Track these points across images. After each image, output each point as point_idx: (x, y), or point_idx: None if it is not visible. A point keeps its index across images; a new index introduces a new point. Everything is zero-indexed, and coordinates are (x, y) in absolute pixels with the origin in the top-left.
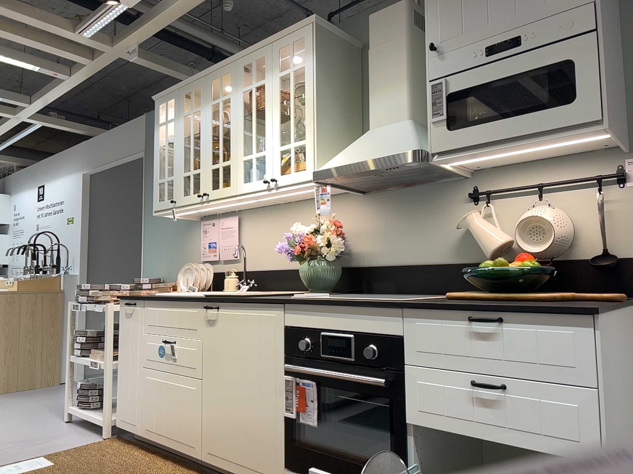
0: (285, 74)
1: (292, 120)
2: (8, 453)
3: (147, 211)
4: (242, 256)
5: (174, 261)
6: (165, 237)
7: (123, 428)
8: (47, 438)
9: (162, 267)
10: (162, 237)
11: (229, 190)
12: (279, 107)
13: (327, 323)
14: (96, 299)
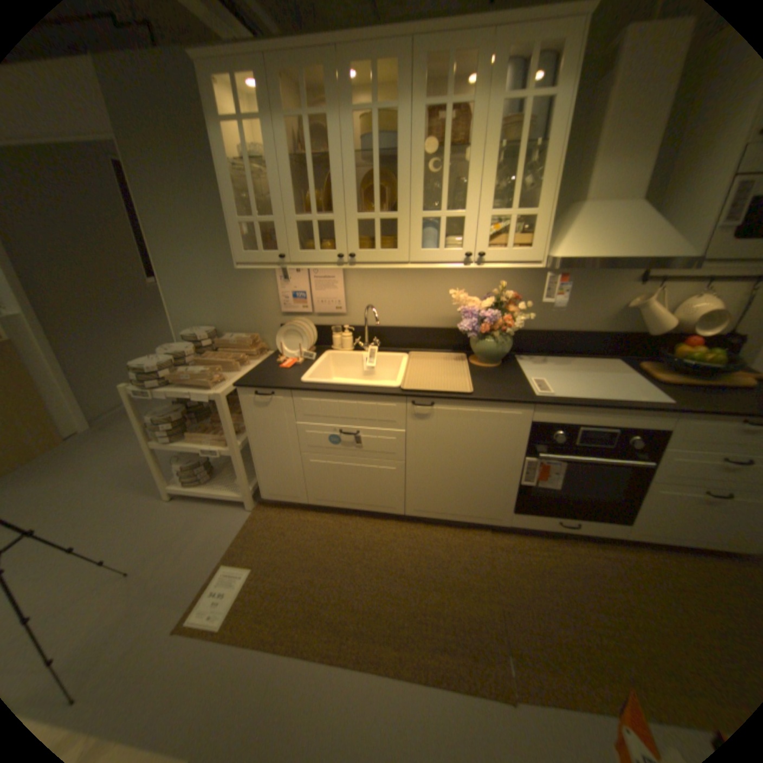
0: (517, 96)
1: (521, 177)
2: (168, 578)
3: (154, 237)
4: (350, 310)
5: (230, 308)
6: (203, 277)
7: (277, 501)
8: (183, 536)
9: (208, 315)
10: (198, 277)
11: (397, 256)
12: (498, 149)
13: (590, 420)
14: (170, 381)
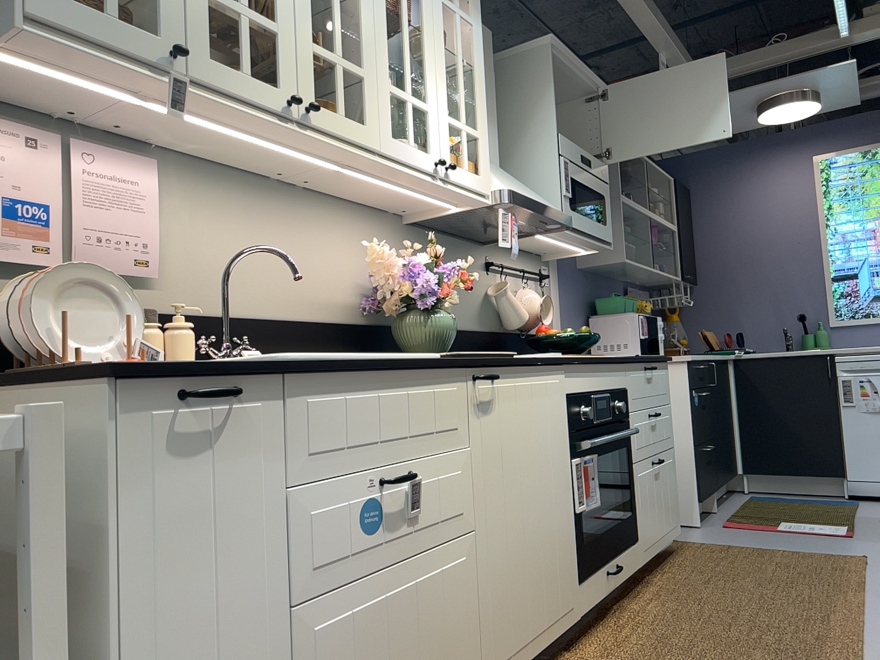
0: (451, 8)
1: (464, 91)
2: None
3: None
4: (162, 273)
5: None
6: None
7: None
8: None
9: None
10: None
11: (366, 136)
12: (445, 50)
13: (594, 383)
14: None
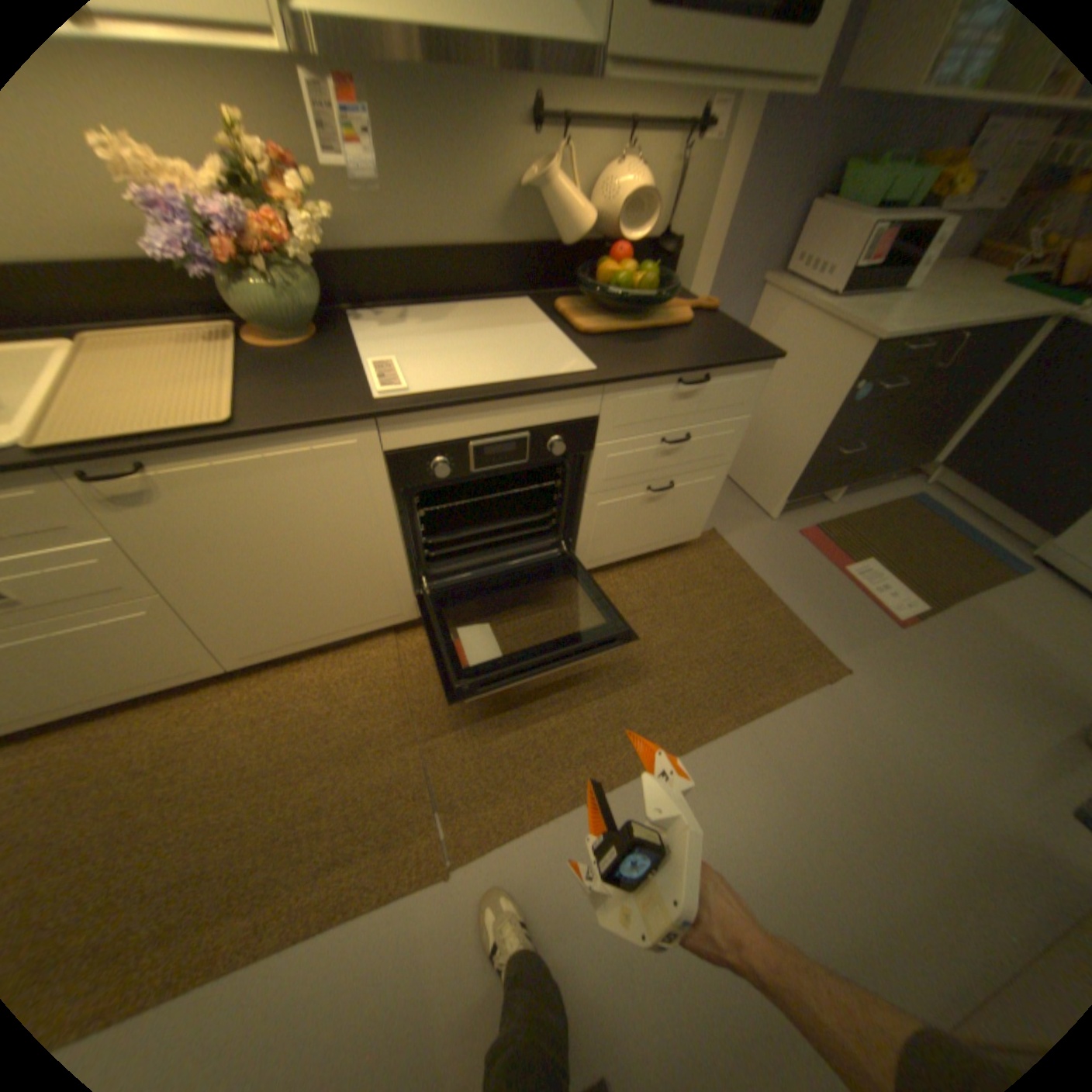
0: None
1: None
2: None
3: None
4: None
5: None
6: None
7: None
8: None
9: None
10: None
11: None
12: None
13: (480, 426)
14: None
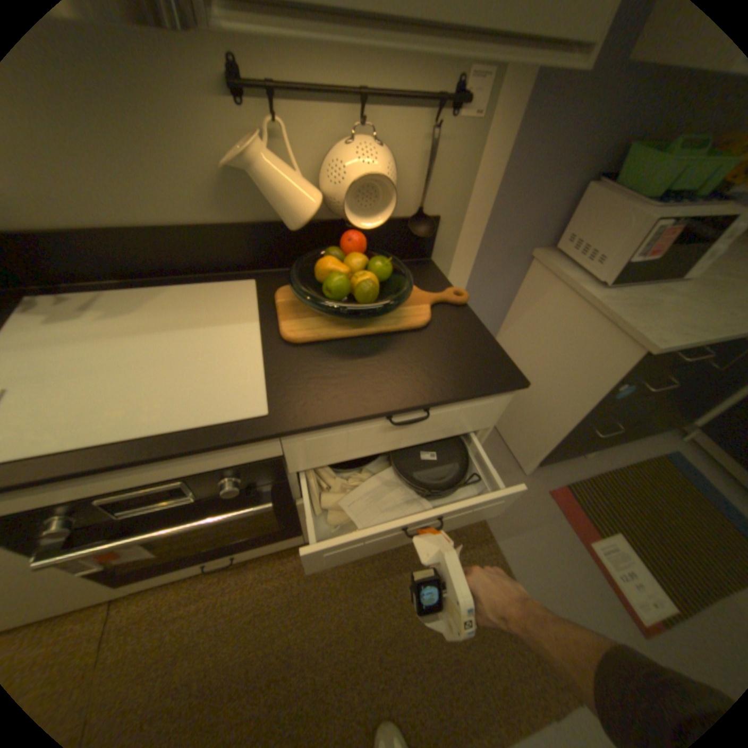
0: None
1: None
2: None
3: None
4: None
5: None
6: None
7: None
8: None
9: None
10: None
11: None
12: None
13: (99, 488)
14: None
